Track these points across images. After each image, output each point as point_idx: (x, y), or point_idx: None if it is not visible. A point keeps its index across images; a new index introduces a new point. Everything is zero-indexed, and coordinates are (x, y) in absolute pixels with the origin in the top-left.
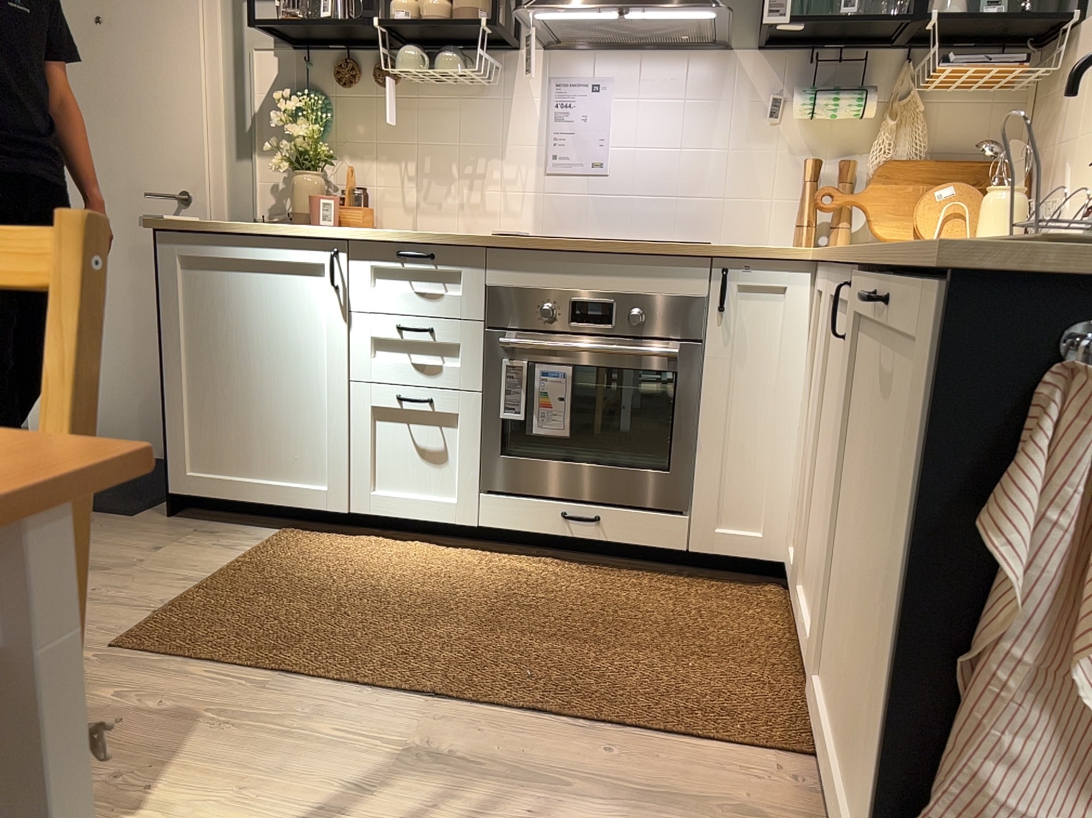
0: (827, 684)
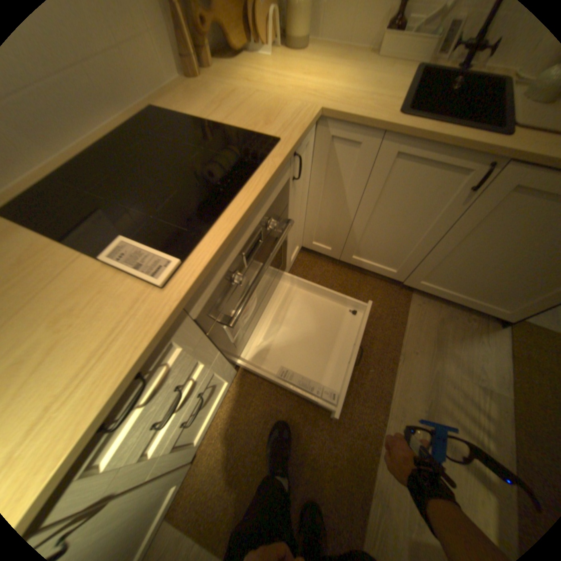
0: (439, 282)
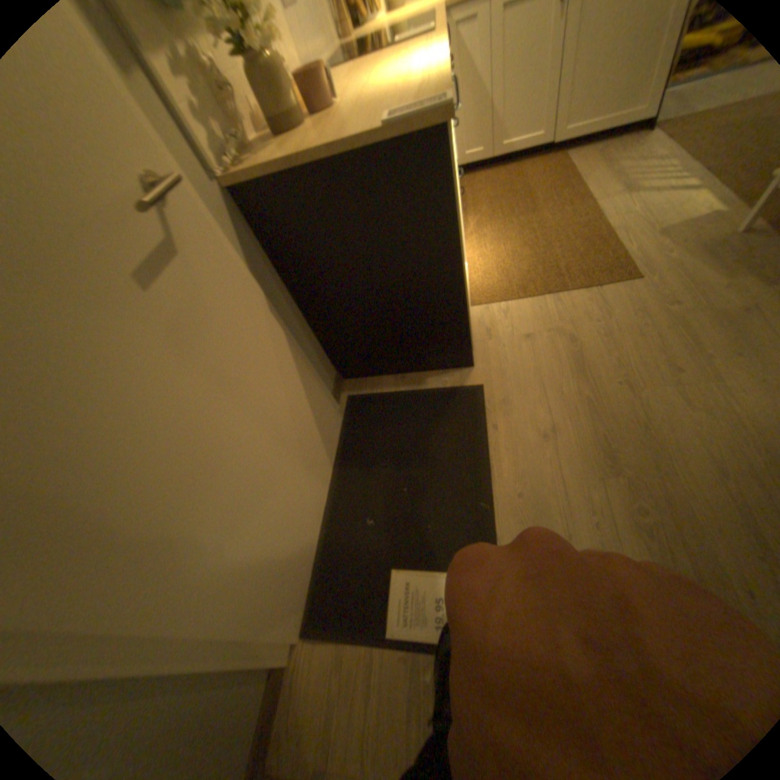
0: (580, 117)
